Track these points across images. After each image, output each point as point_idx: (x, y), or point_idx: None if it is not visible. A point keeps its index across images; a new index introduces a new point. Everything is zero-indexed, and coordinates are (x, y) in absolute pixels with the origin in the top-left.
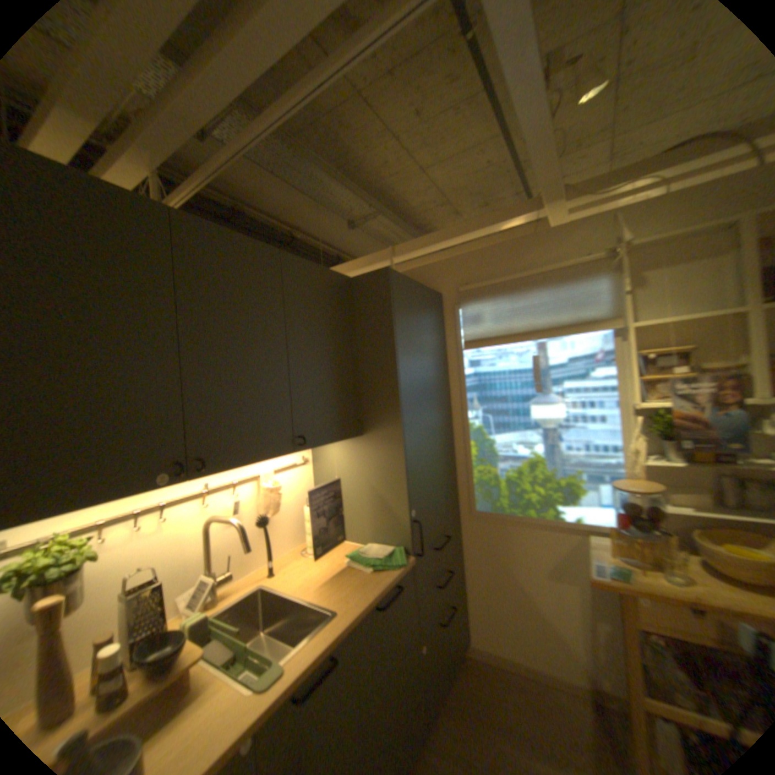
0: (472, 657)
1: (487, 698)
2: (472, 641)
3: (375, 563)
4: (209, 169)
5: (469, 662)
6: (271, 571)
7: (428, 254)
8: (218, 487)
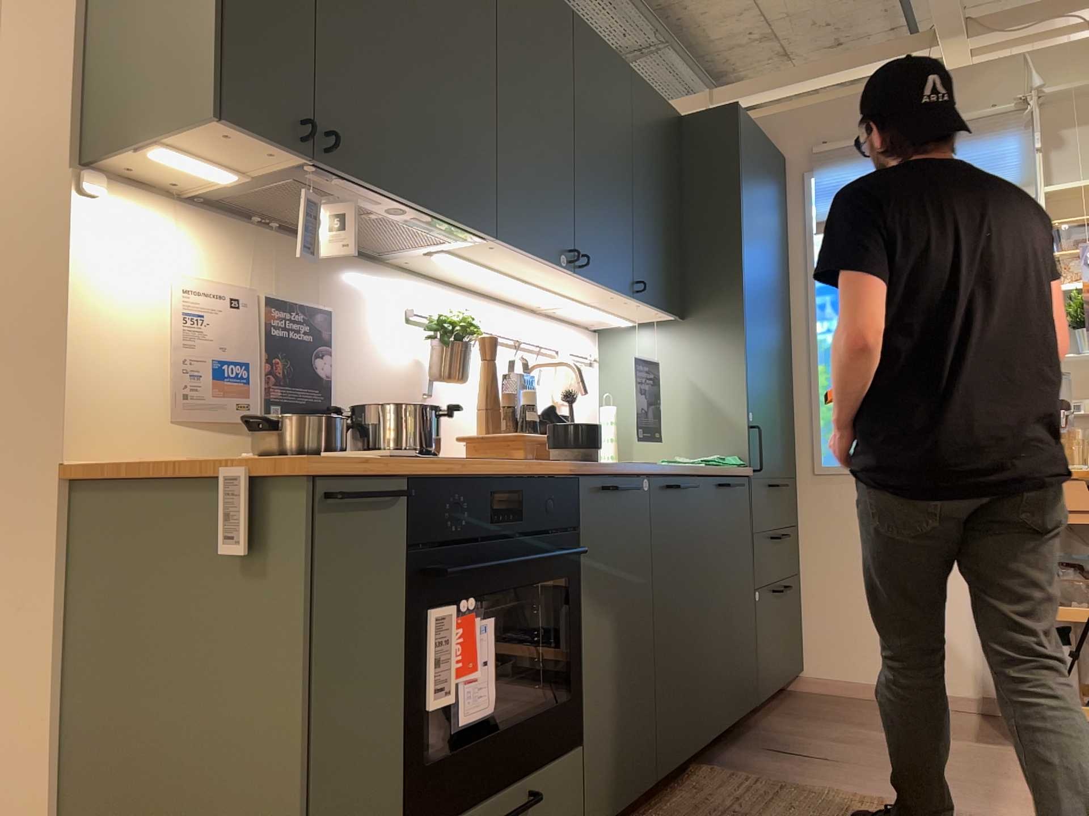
0: (806, 688)
1: (833, 709)
2: (808, 665)
3: (706, 461)
4: None
5: (802, 693)
6: None
7: (763, 104)
8: (525, 345)
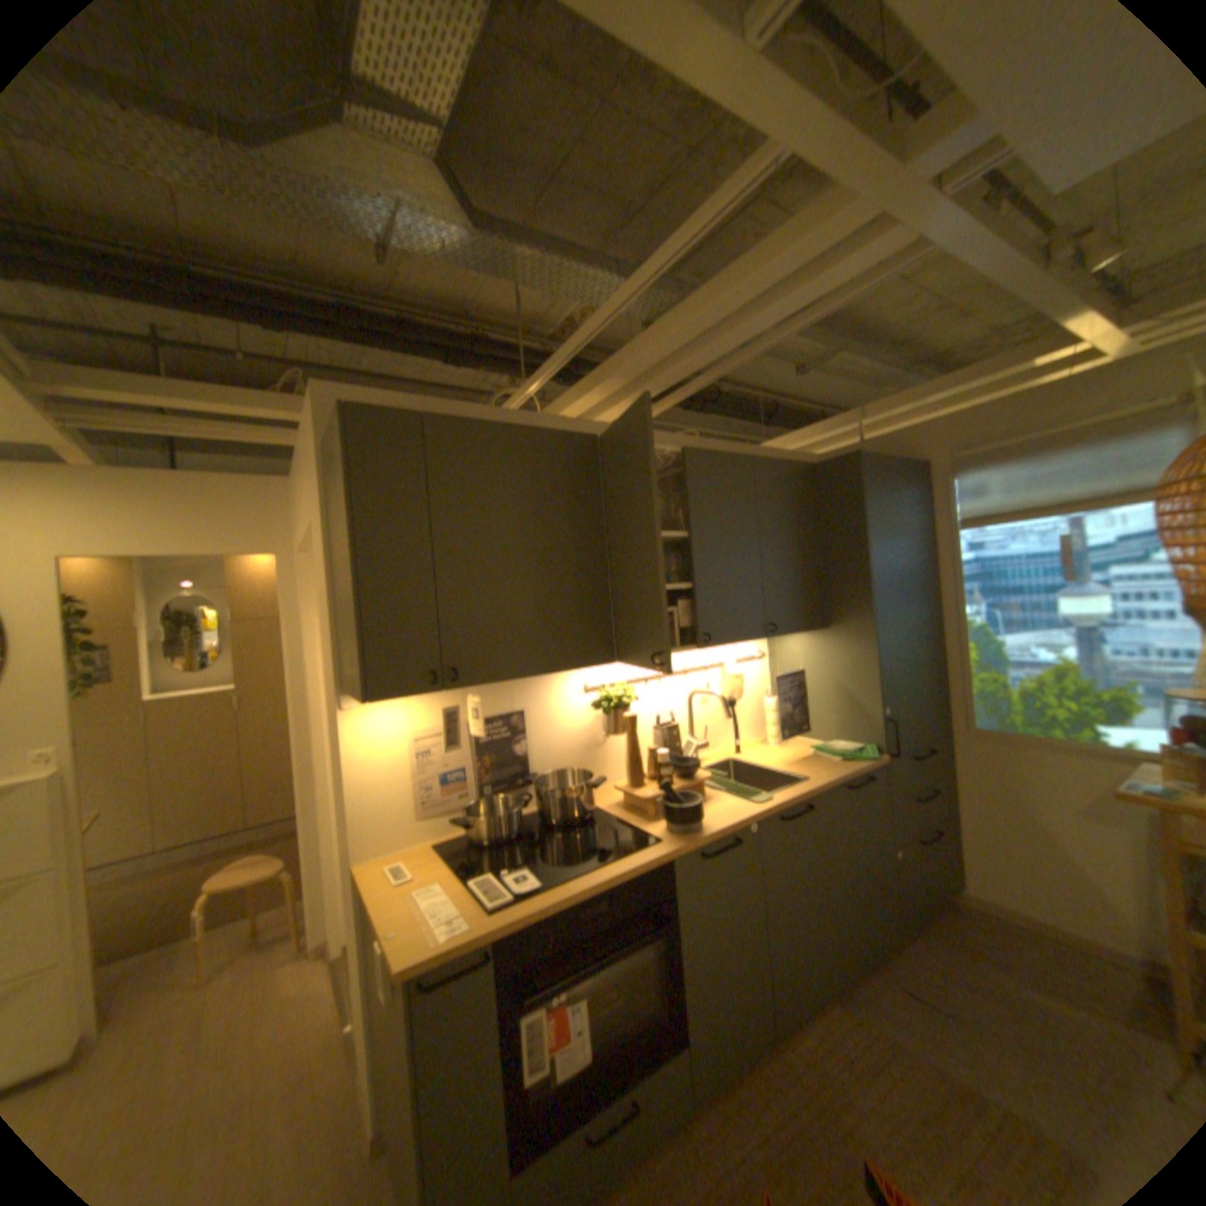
0: (968, 905)
1: (985, 941)
2: (969, 887)
3: (843, 754)
4: (686, 390)
5: (964, 910)
6: (739, 749)
7: (911, 409)
8: (692, 669)
